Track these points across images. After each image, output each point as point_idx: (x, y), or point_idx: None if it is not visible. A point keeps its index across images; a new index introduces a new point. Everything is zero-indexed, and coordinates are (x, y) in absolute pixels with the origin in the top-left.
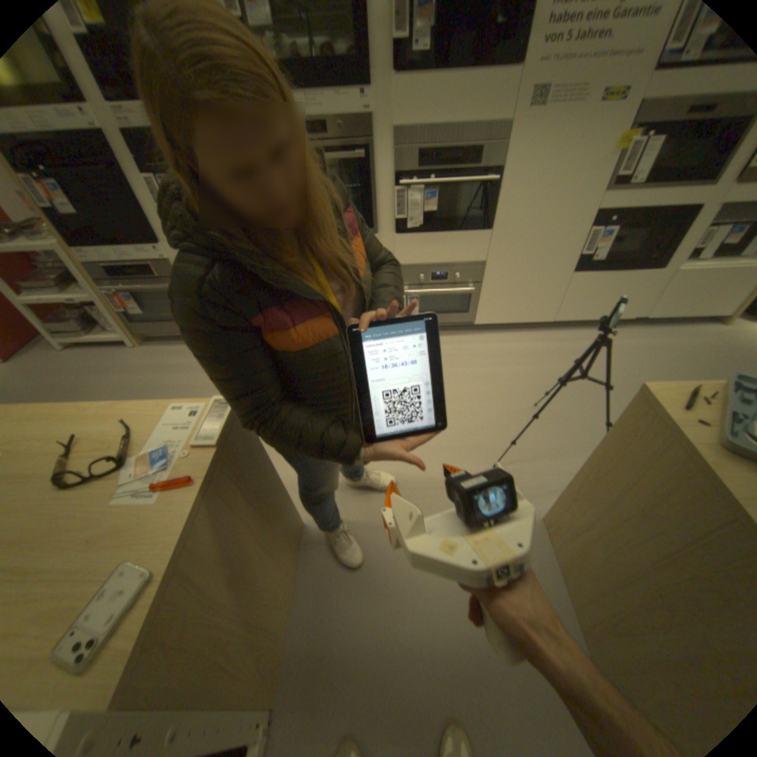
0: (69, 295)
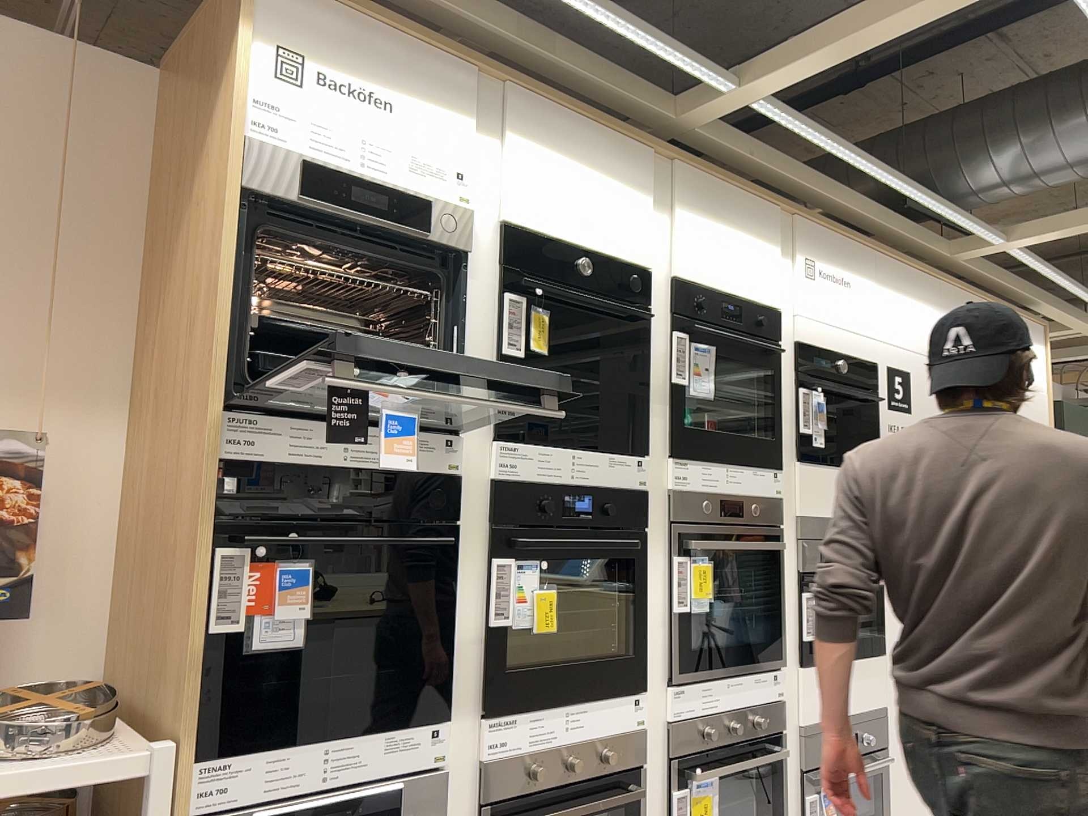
0: None
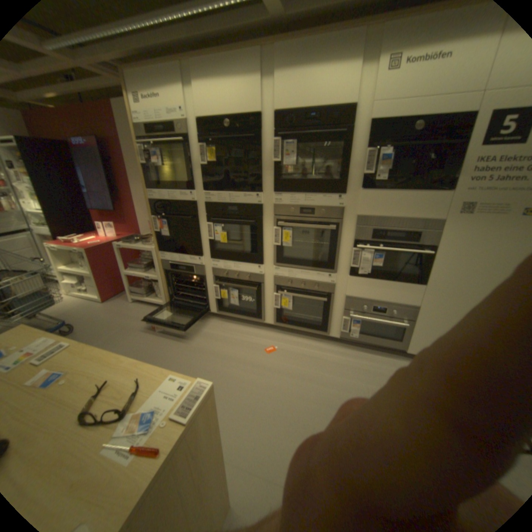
0: (149, 275)
